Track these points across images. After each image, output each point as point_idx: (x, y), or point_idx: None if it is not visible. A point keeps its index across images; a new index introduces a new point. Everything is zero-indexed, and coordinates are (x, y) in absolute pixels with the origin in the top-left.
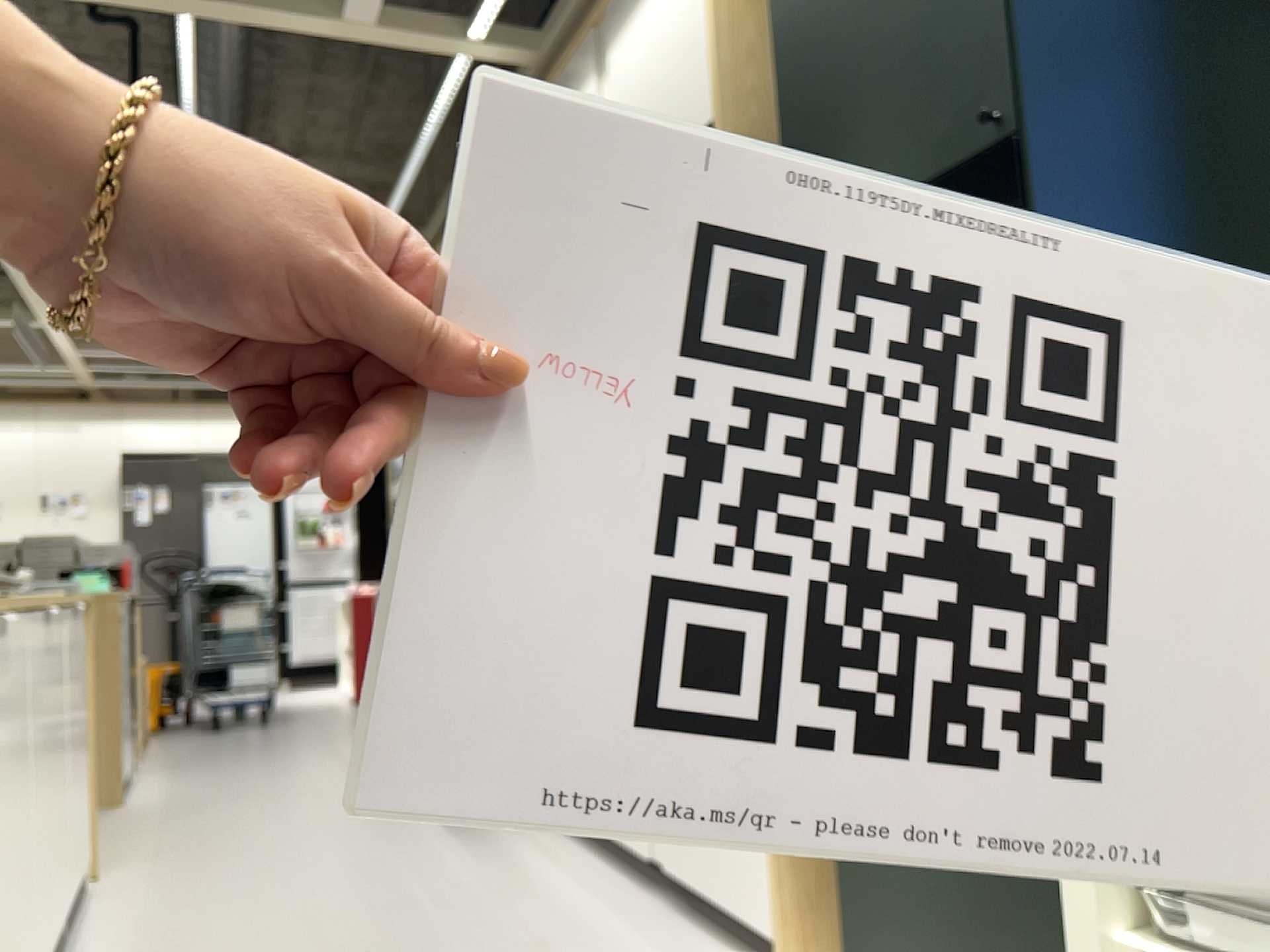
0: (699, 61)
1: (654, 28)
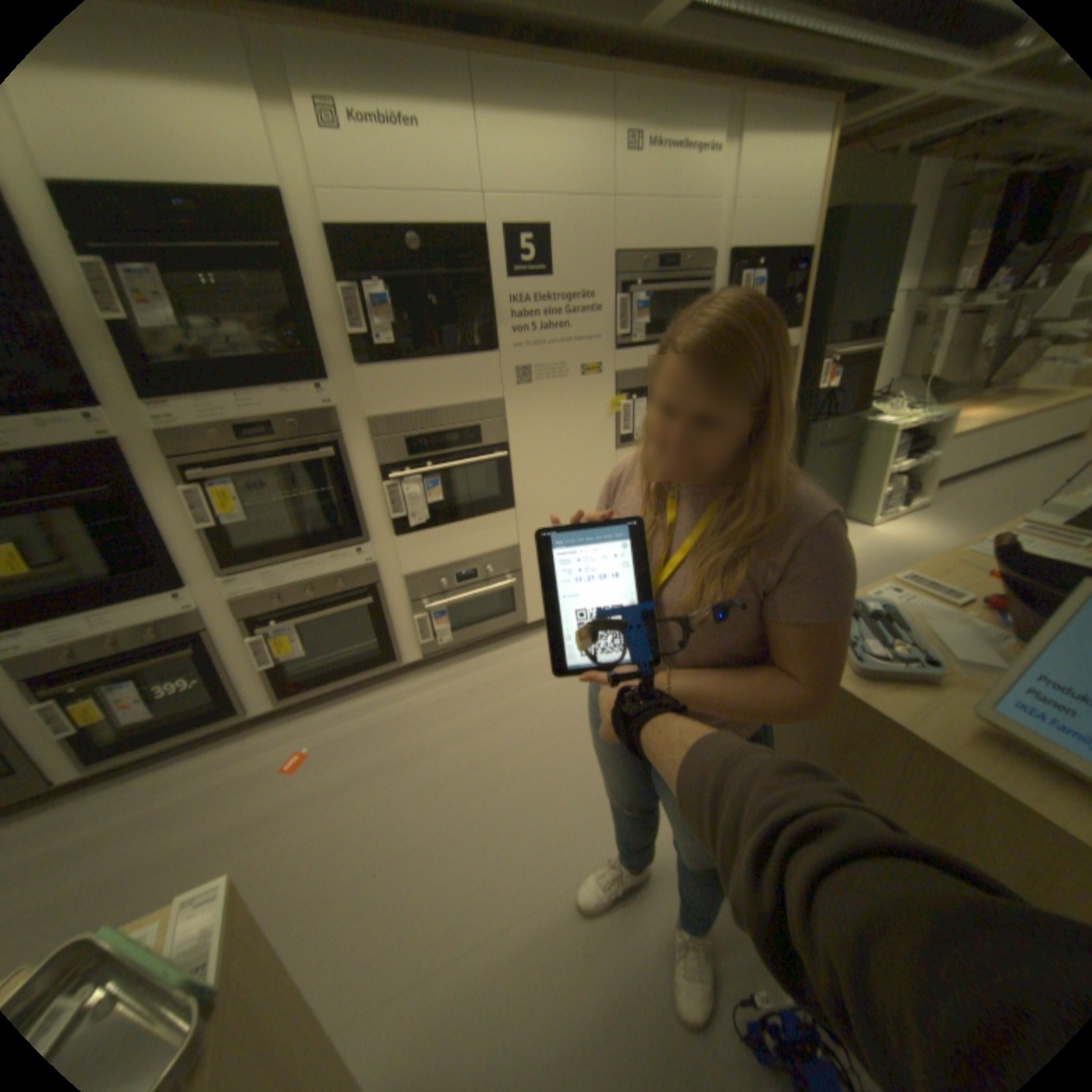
0: (809, 209)
1: (785, 159)
